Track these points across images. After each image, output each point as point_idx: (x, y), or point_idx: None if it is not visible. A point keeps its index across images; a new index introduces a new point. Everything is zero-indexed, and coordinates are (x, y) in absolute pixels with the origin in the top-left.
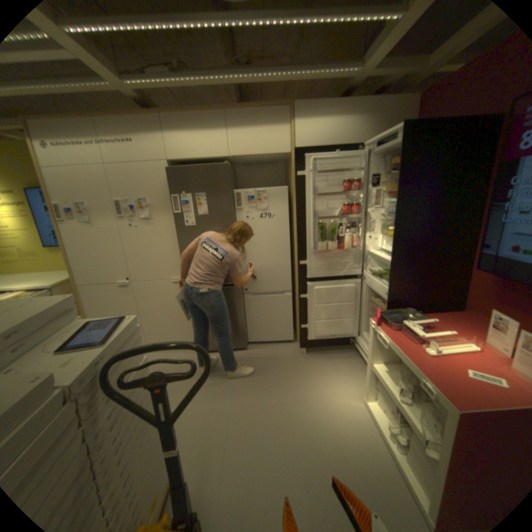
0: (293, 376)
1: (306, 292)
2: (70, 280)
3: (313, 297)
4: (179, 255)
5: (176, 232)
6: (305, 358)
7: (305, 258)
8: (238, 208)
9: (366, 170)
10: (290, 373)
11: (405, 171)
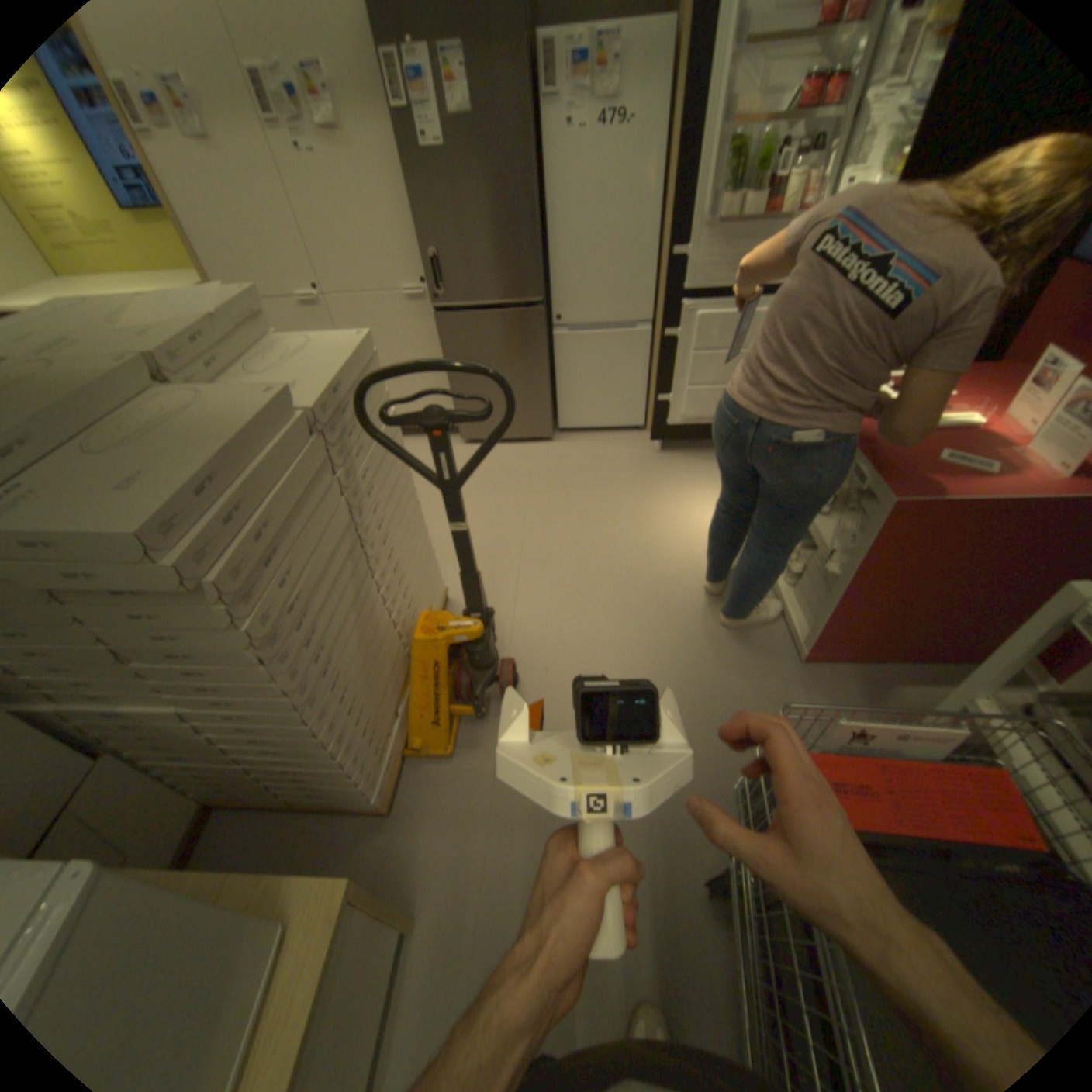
0: (633, 484)
1: (677, 323)
2: None
3: (691, 336)
4: (413, 232)
5: (400, 168)
6: (659, 459)
7: (688, 240)
8: (540, 95)
9: None
10: (629, 480)
11: None
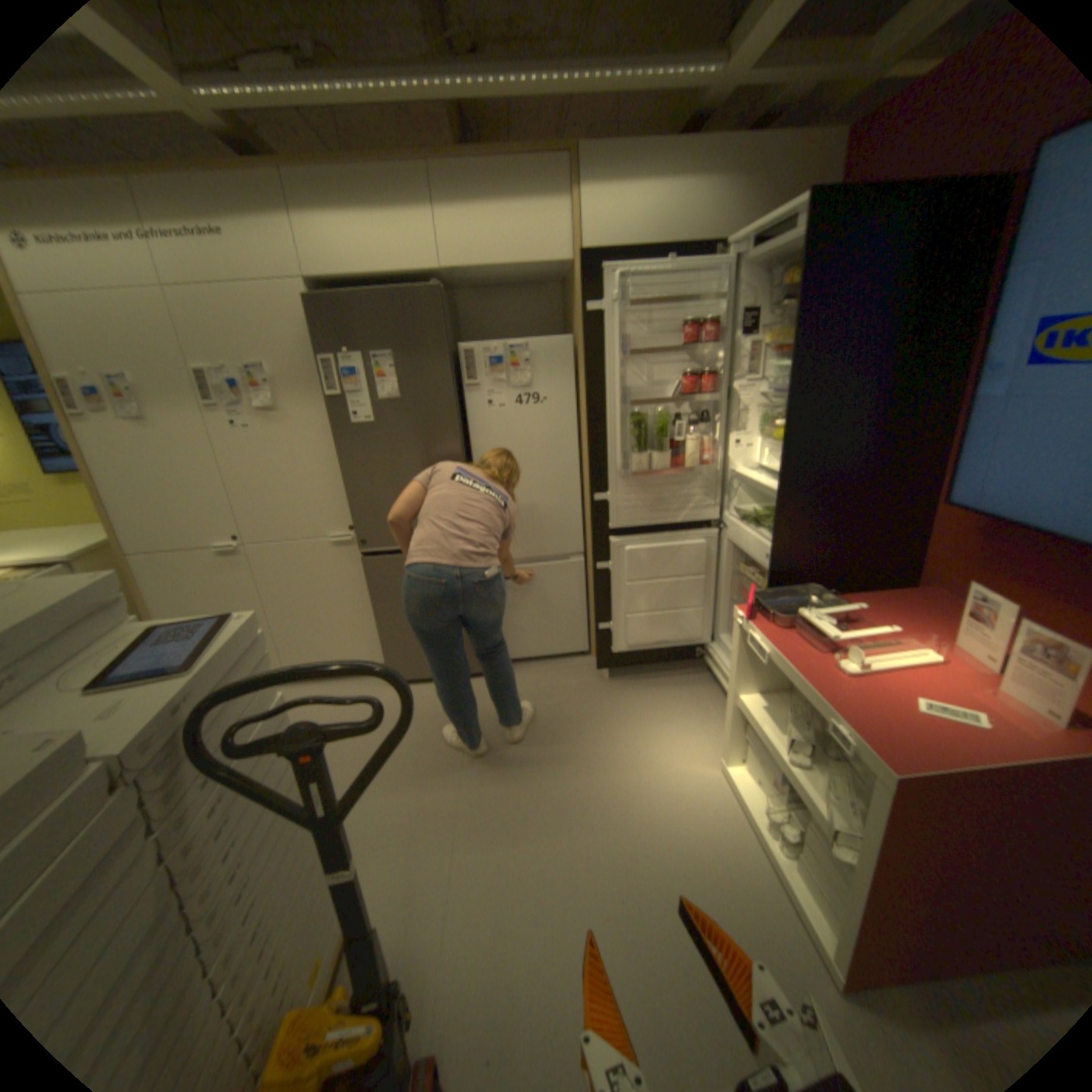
0: (584, 724)
1: (607, 557)
2: (112, 544)
3: (622, 568)
4: (343, 487)
5: (333, 437)
6: (608, 689)
7: (606, 488)
8: (464, 384)
9: (731, 299)
10: (579, 718)
11: (810, 299)
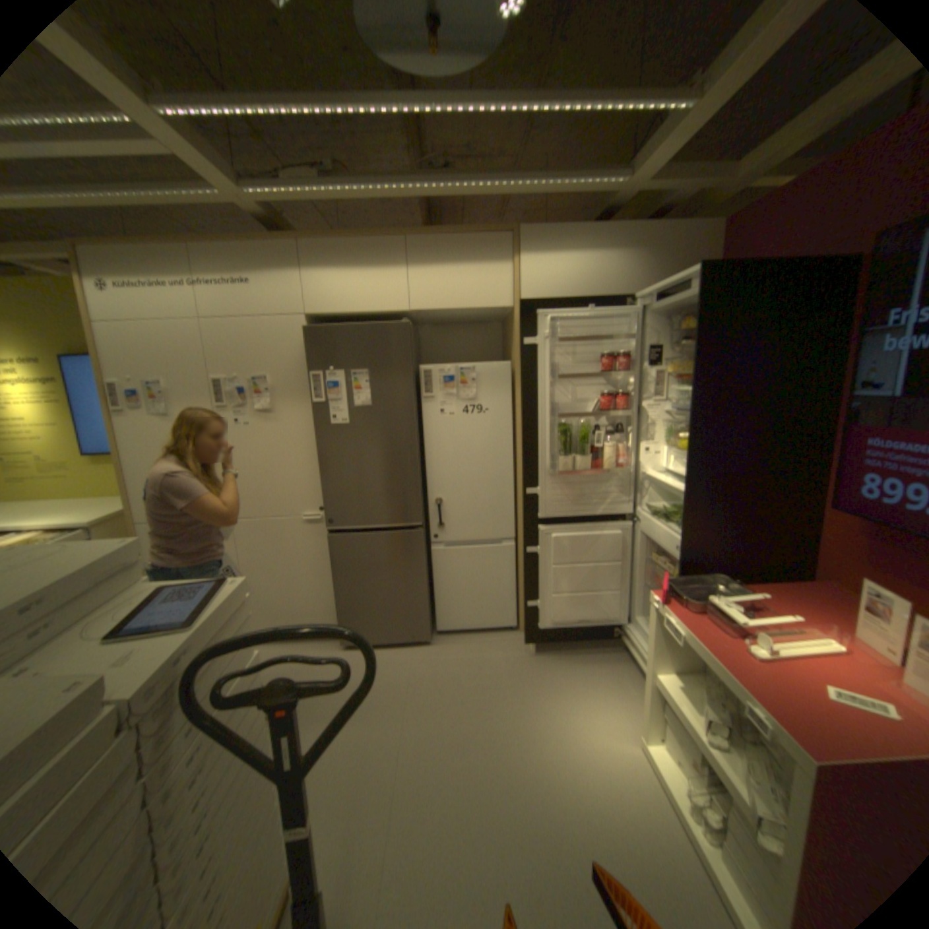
0: (513, 695)
1: (536, 542)
2: (126, 514)
3: (549, 553)
4: (318, 475)
5: (315, 434)
6: (535, 663)
7: (536, 484)
8: (422, 396)
9: (638, 338)
10: (508, 689)
11: (705, 341)
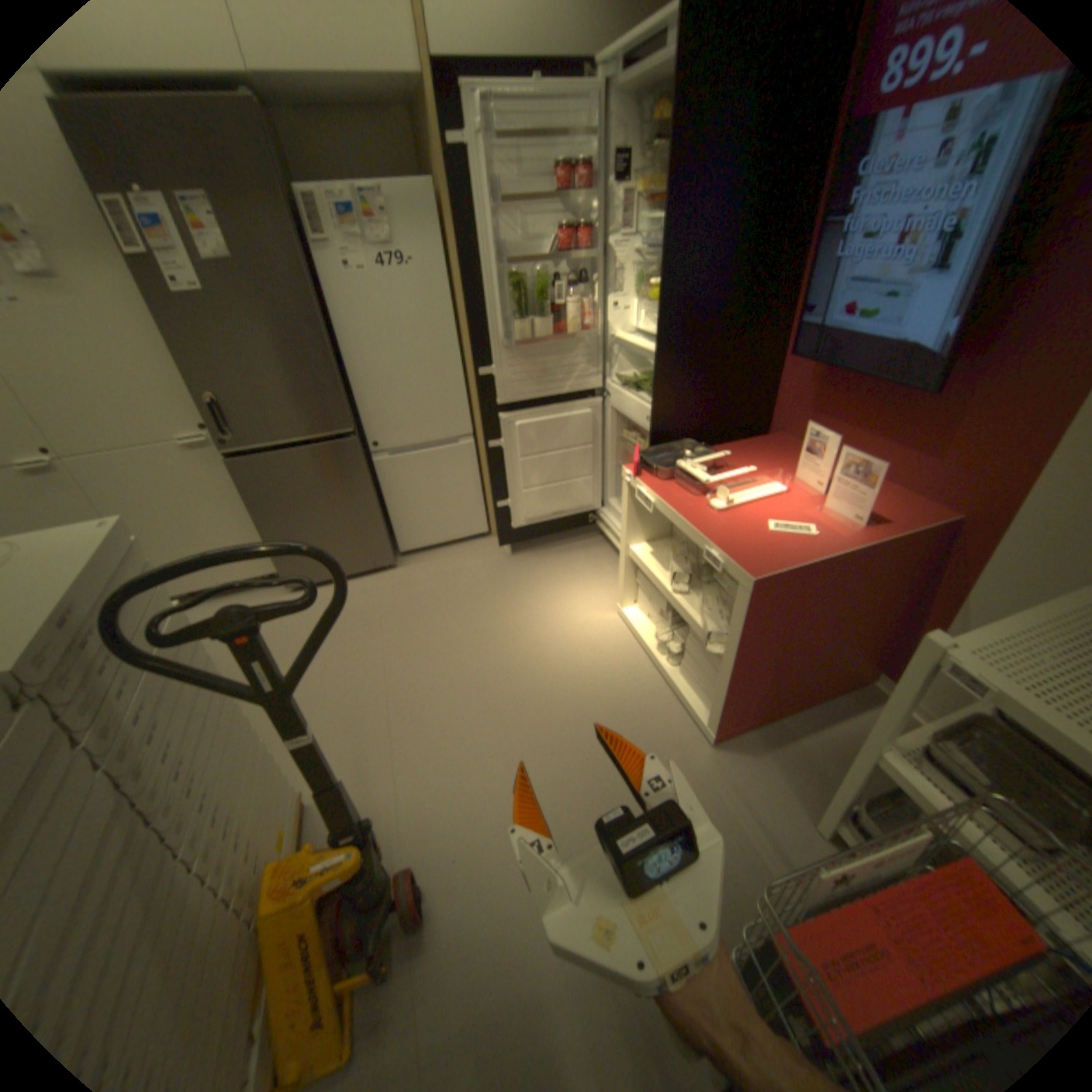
0: (494, 596)
1: (498, 435)
2: None
3: (514, 445)
4: (179, 378)
5: (149, 313)
6: (512, 563)
7: (490, 361)
8: (309, 240)
9: (601, 138)
10: (488, 592)
11: (680, 138)
